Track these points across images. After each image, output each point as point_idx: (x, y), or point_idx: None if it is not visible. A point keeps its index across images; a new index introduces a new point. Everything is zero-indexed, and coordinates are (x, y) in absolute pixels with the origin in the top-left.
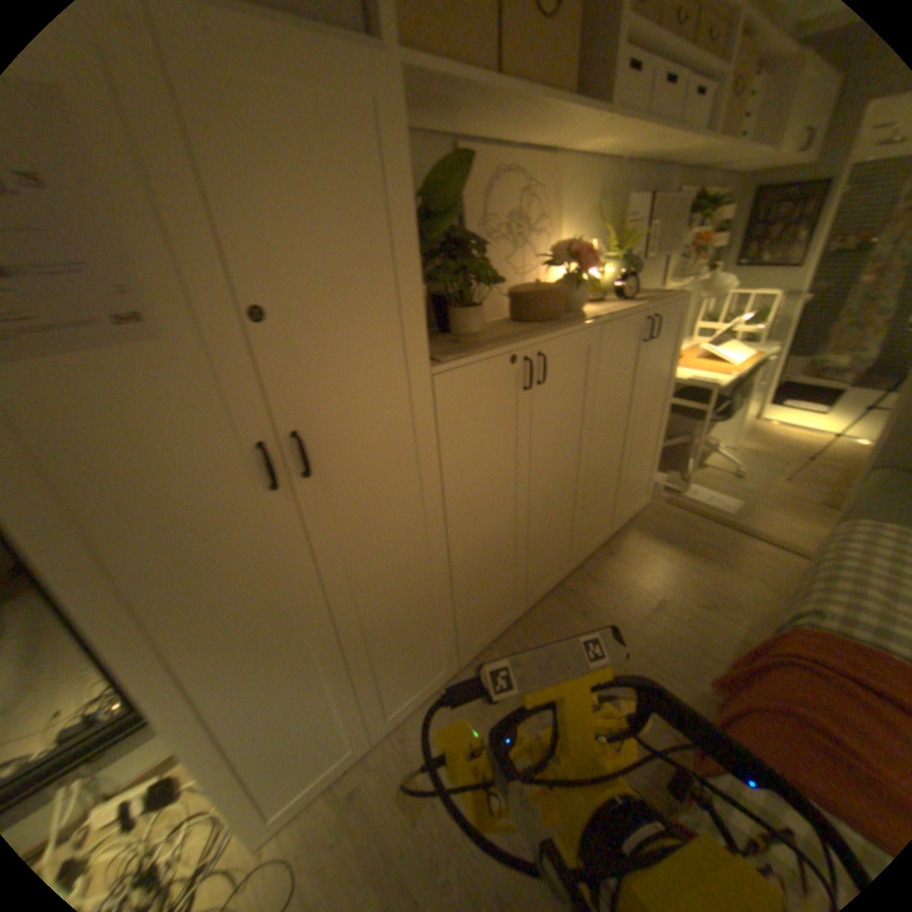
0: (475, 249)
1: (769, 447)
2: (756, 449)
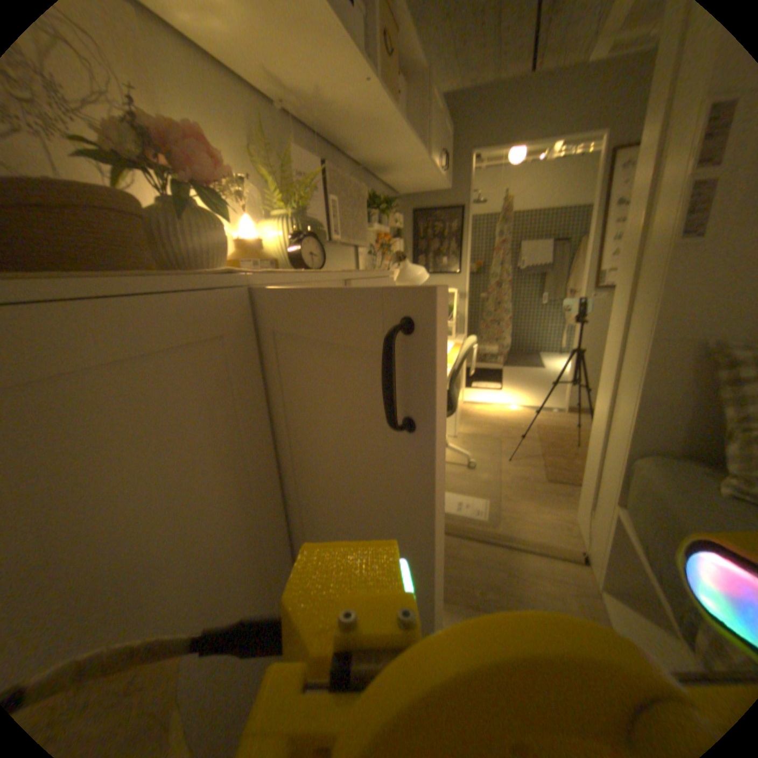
0: None
1: (479, 426)
2: (471, 430)
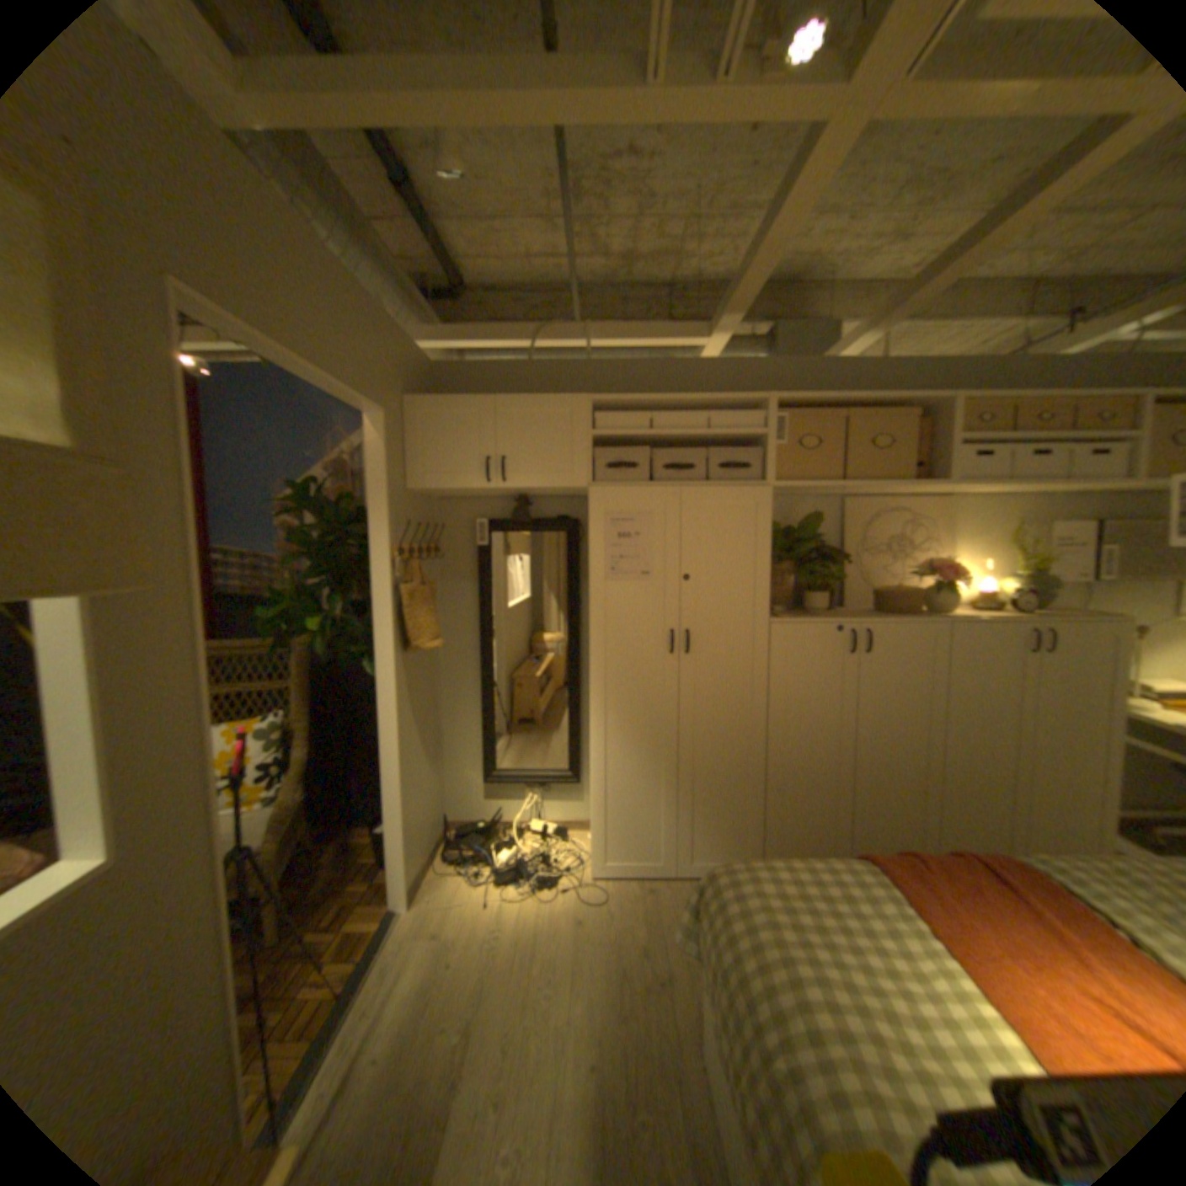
0: (844, 561)
1: None
2: None
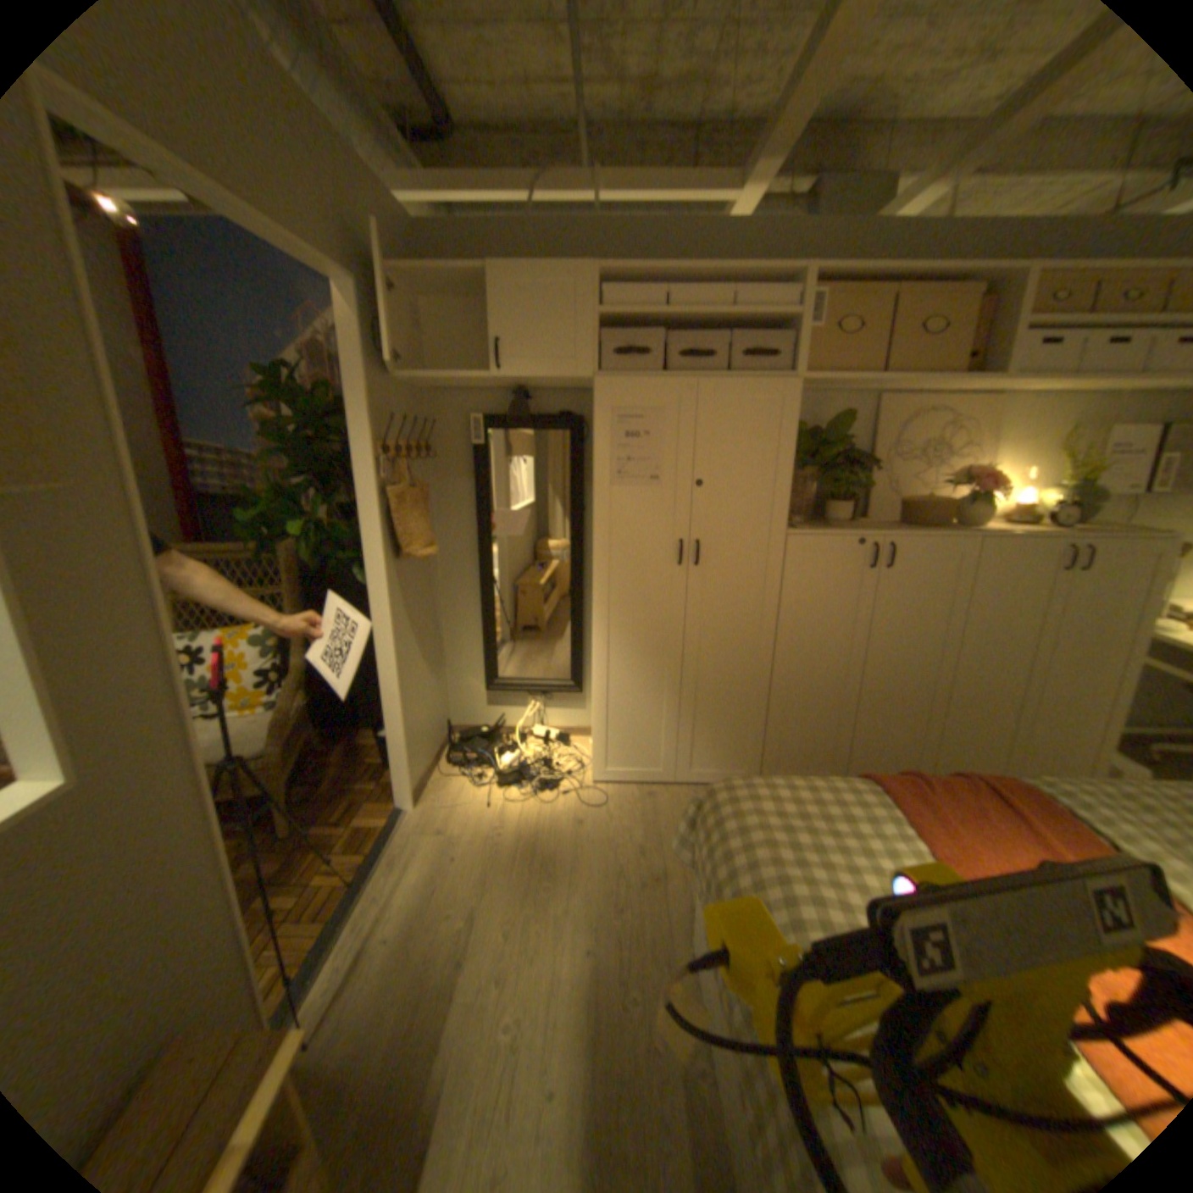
0: (873, 467)
1: None
2: None
